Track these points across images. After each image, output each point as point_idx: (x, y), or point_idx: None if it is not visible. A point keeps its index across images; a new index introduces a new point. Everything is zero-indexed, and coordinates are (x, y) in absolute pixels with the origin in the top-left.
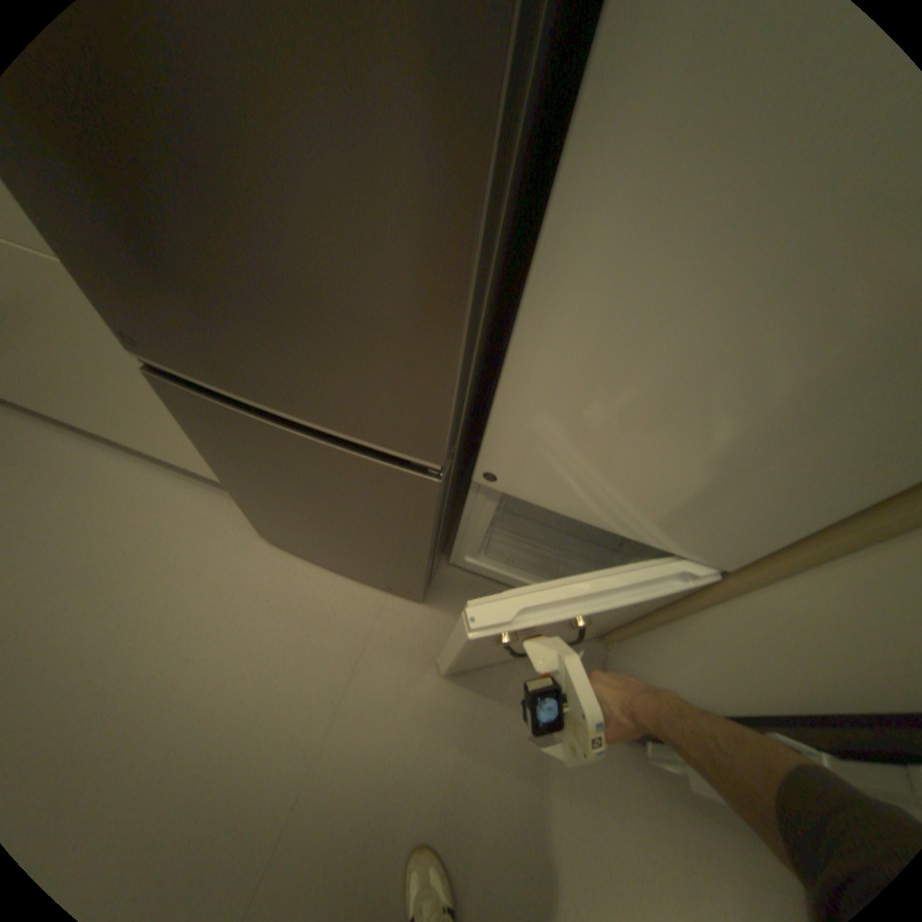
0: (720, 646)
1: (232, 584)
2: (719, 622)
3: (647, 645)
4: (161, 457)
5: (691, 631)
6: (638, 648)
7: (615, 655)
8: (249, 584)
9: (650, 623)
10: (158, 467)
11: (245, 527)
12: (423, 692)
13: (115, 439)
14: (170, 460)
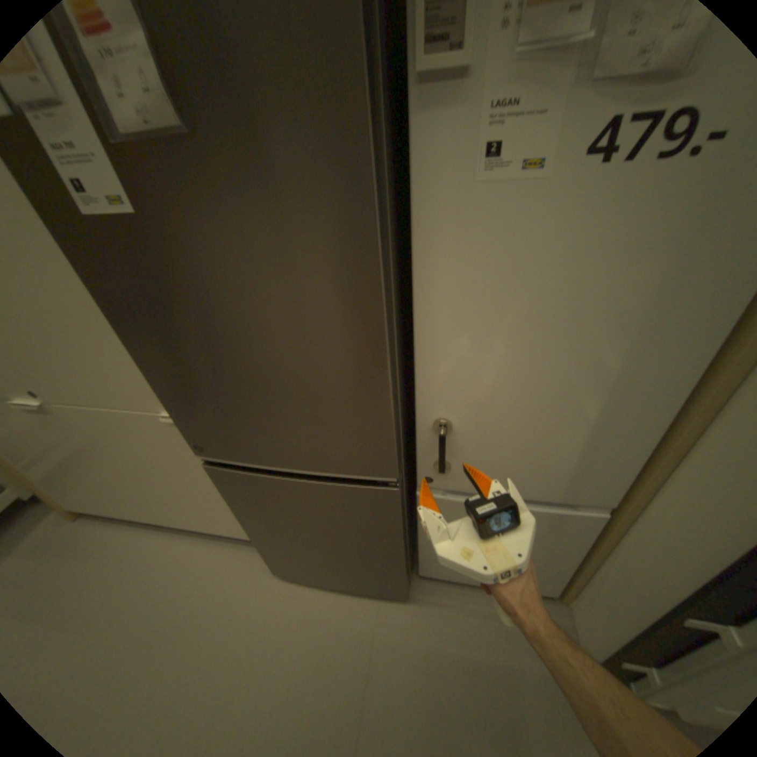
0: (637, 569)
1: (257, 622)
2: (629, 550)
3: (594, 591)
4: (194, 528)
5: (616, 566)
6: (590, 597)
7: (577, 612)
8: (269, 618)
9: (589, 570)
10: (190, 538)
11: (259, 570)
12: (428, 686)
13: (161, 523)
14: (200, 529)
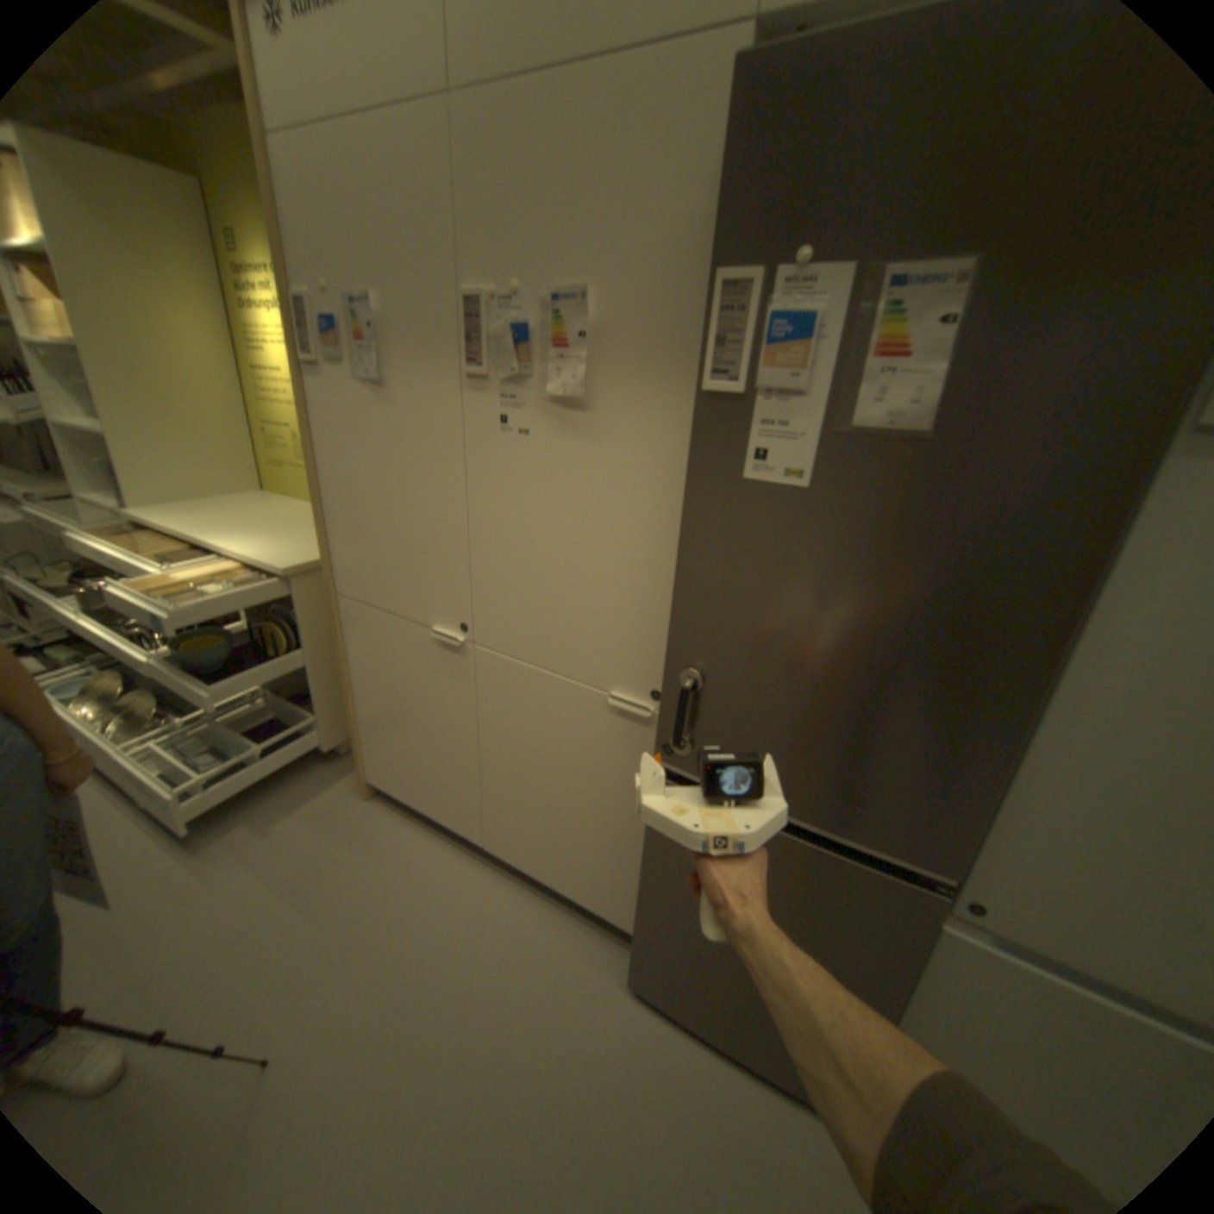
0: None
1: (595, 1050)
2: None
3: None
4: (526, 868)
5: None
6: None
7: None
8: (614, 1053)
9: None
10: (509, 882)
11: (603, 971)
12: None
13: (483, 843)
14: (535, 873)
